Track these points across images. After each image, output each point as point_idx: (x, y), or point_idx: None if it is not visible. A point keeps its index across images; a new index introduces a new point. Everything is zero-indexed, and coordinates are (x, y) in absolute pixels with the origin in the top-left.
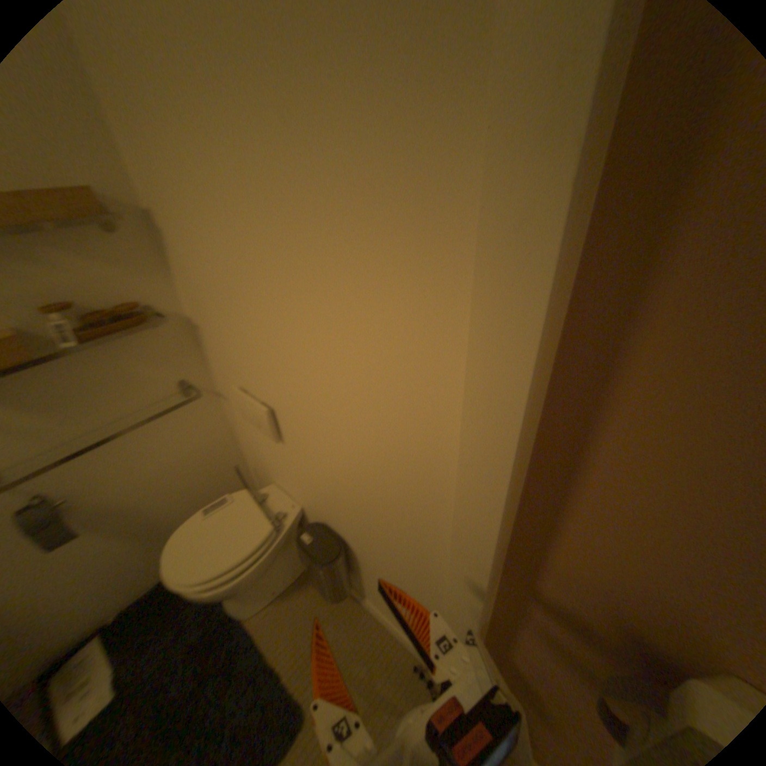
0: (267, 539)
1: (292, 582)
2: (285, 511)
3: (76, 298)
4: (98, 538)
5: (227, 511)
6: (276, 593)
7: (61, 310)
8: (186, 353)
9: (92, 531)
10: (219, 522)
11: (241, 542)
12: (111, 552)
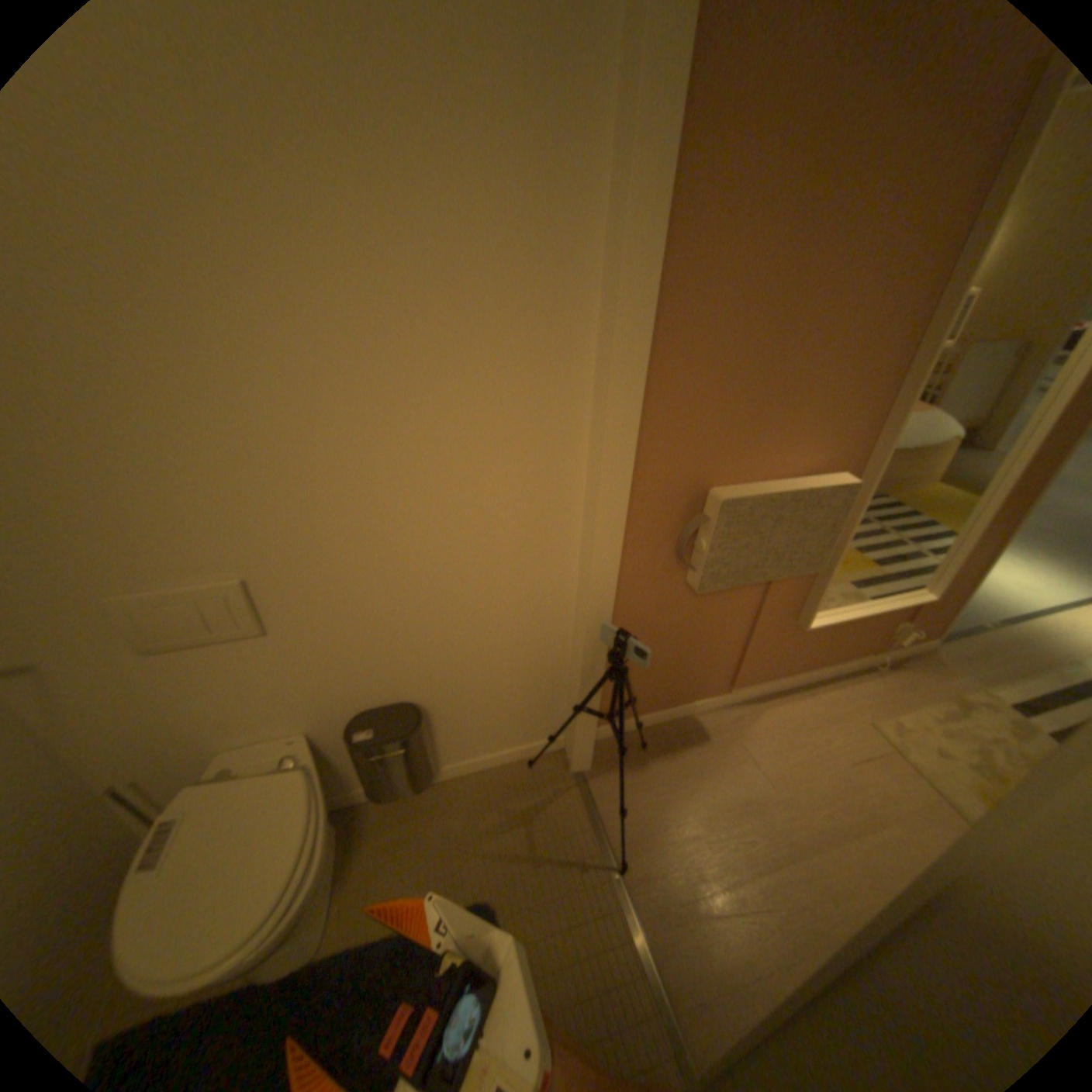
0: (306, 784)
1: (332, 853)
2: (283, 754)
3: None
4: None
5: (192, 824)
6: (326, 881)
7: None
8: None
9: None
10: (196, 843)
11: (275, 817)
12: None
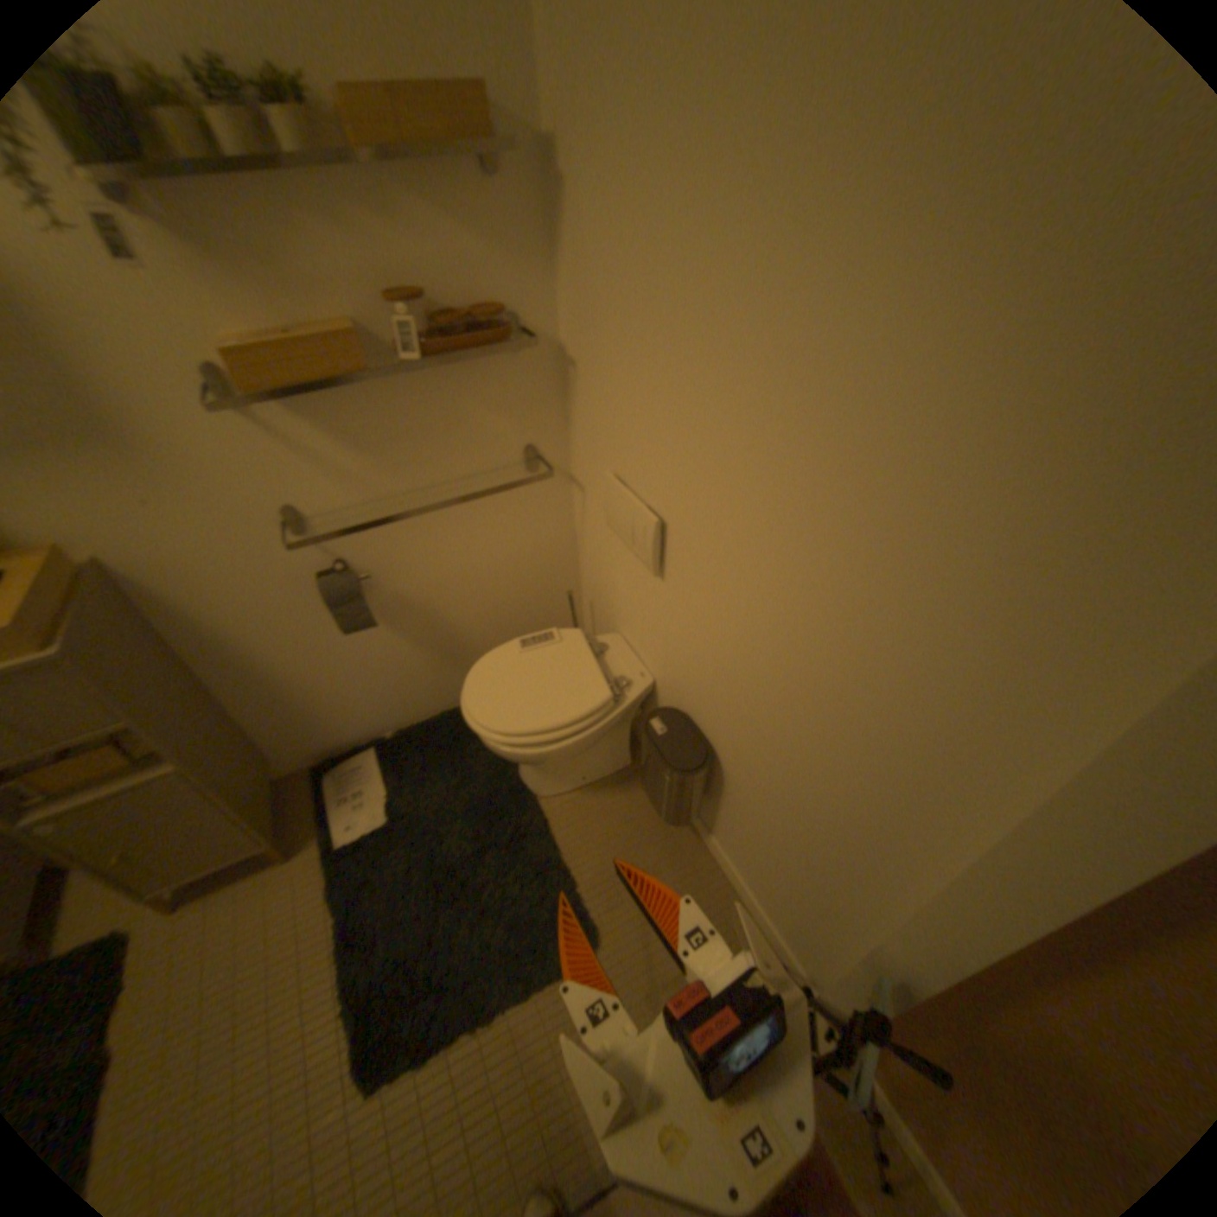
0: (603, 707)
1: (613, 774)
2: (631, 677)
3: (427, 284)
4: (395, 634)
5: (554, 652)
6: (590, 780)
7: (412, 299)
8: (546, 402)
9: (390, 623)
10: (542, 662)
11: (568, 700)
12: (405, 656)
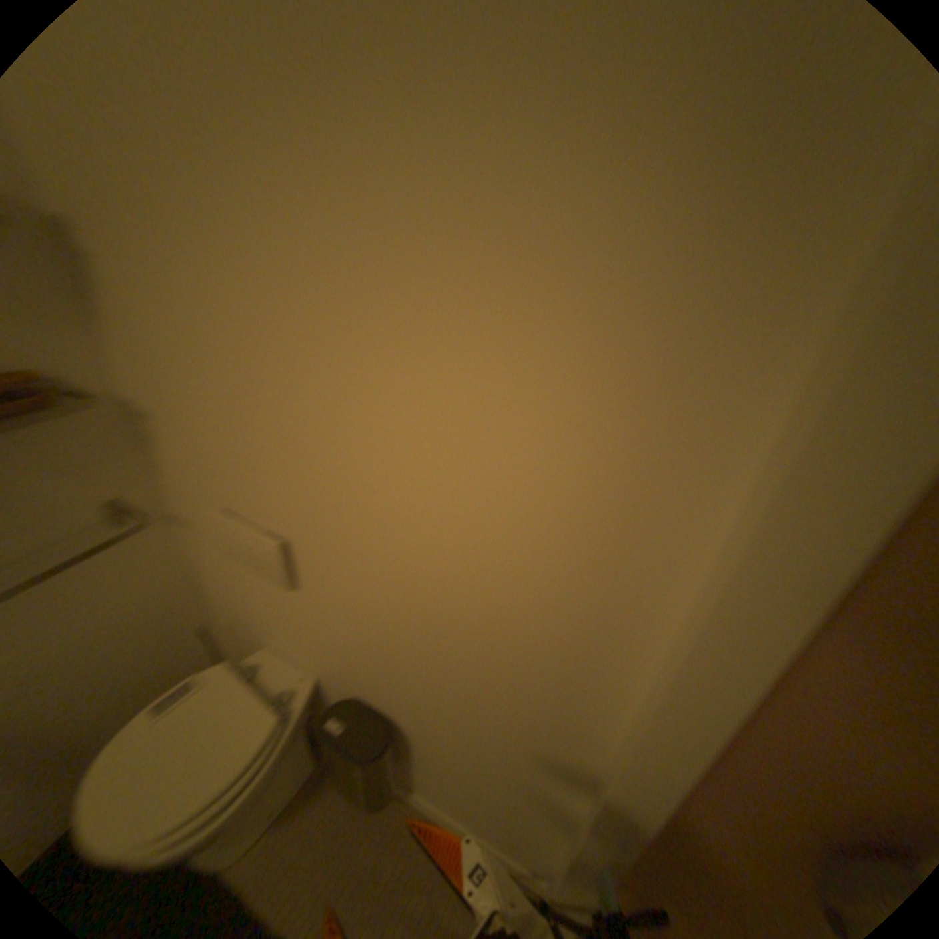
0: (267, 737)
1: (296, 790)
2: (287, 687)
3: None
4: None
5: (192, 704)
6: (272, 814)
7: None
8: (112, 455)
9: None
10: (179, 724)
11: (224, 752)
12: None
